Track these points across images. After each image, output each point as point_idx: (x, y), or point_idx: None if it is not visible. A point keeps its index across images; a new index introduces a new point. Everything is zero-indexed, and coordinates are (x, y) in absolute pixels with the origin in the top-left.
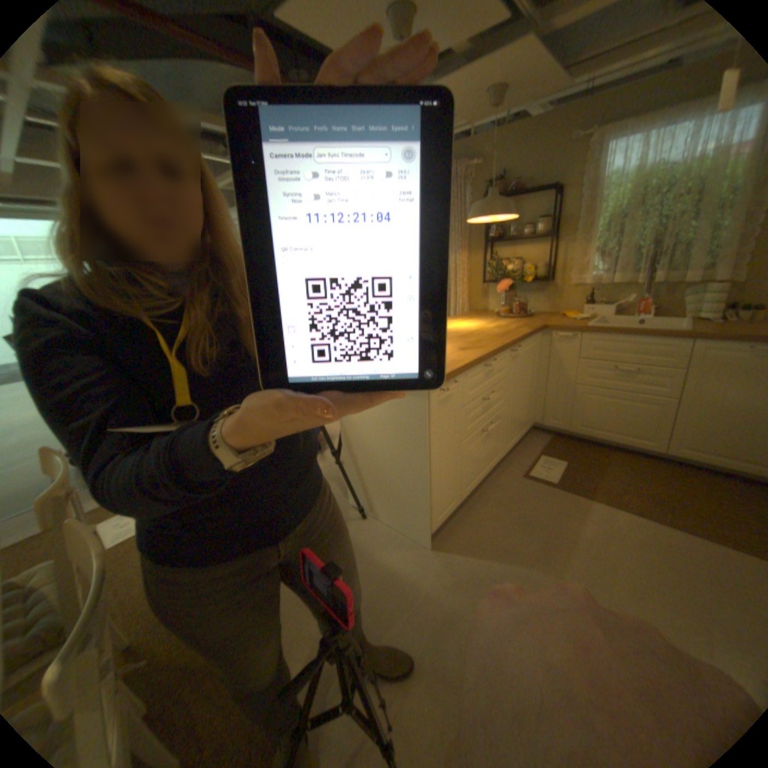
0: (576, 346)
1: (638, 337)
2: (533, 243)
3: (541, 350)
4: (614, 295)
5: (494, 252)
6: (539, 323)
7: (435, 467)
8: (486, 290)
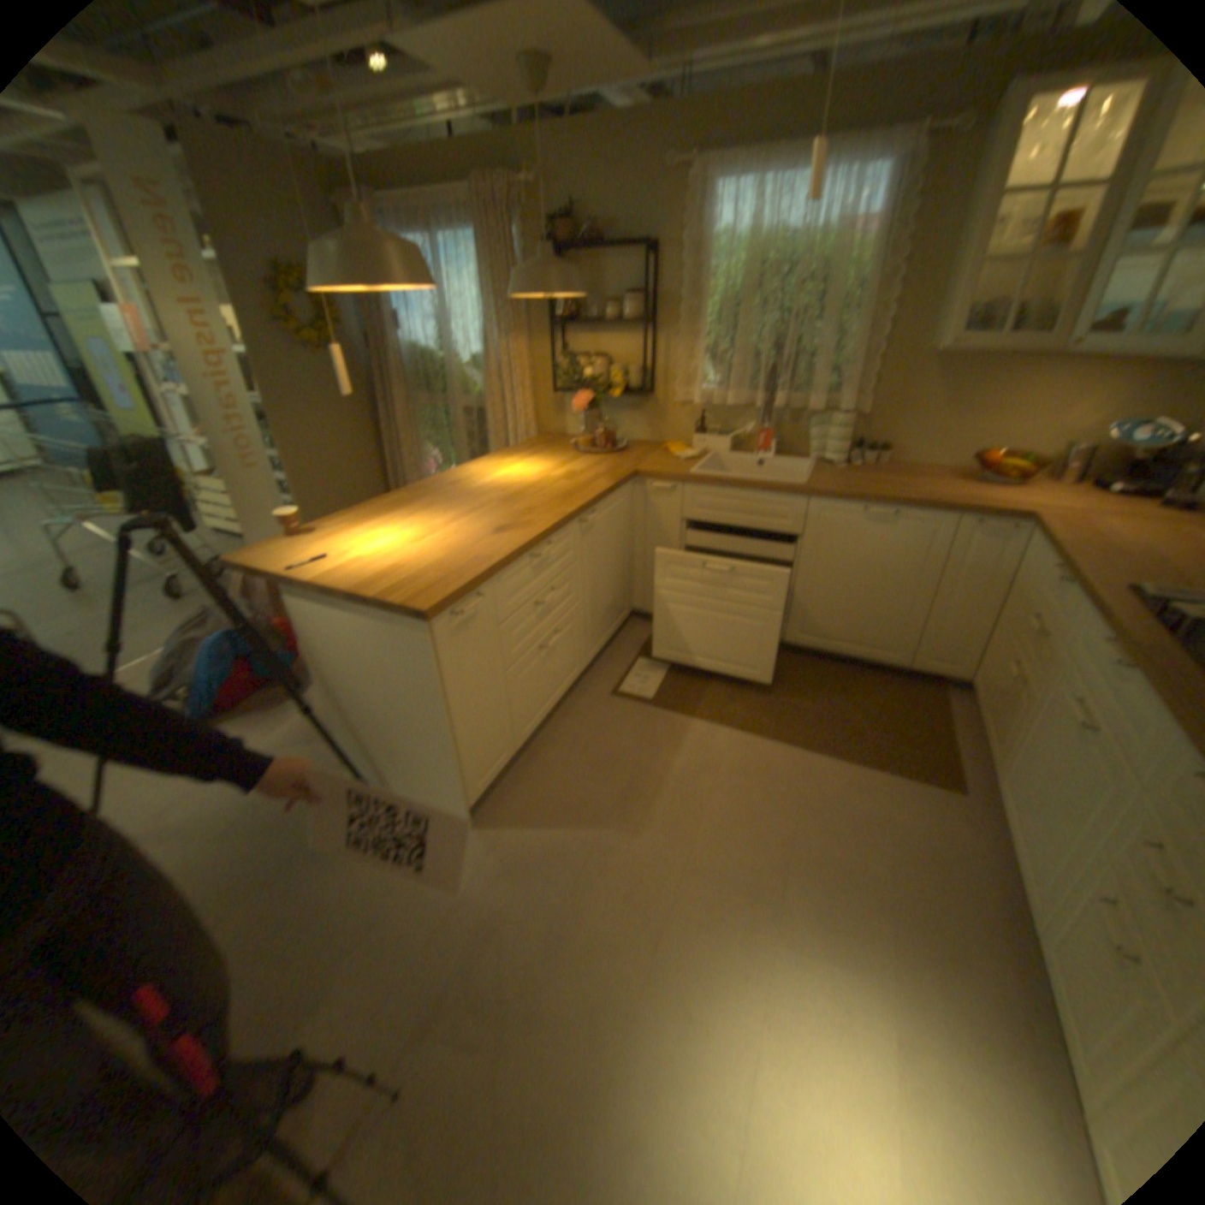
0: (675, 505)
1: (745, 494)
2: (619, 336)
3: (631, 510)
4: (727, 424)
5: (565, 345)
6: (625, 471)
7: (458, 725)
8: (560, 407)
